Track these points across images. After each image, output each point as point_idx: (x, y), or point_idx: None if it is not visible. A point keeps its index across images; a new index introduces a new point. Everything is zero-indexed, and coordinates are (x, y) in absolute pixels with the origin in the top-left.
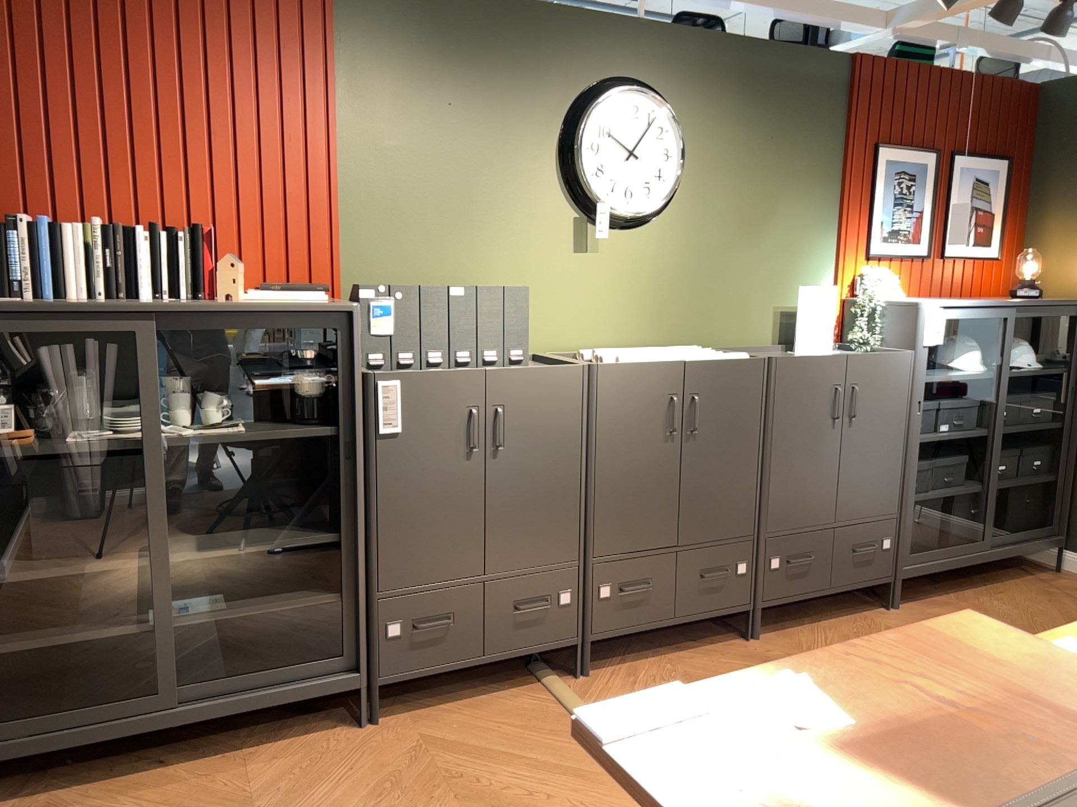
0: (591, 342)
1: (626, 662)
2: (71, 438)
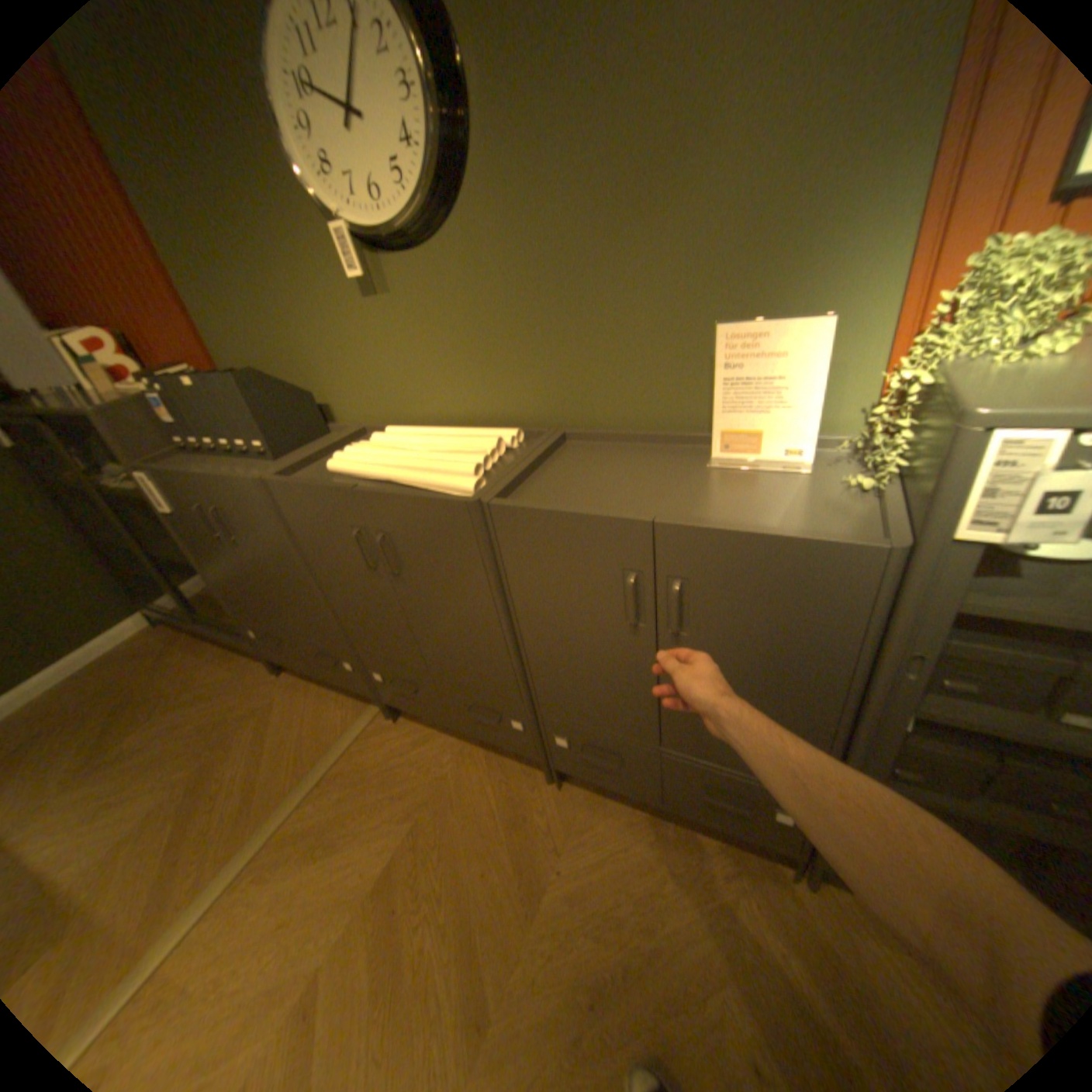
0: (419, 413)
1: (435, 728)
2: (96, 477)
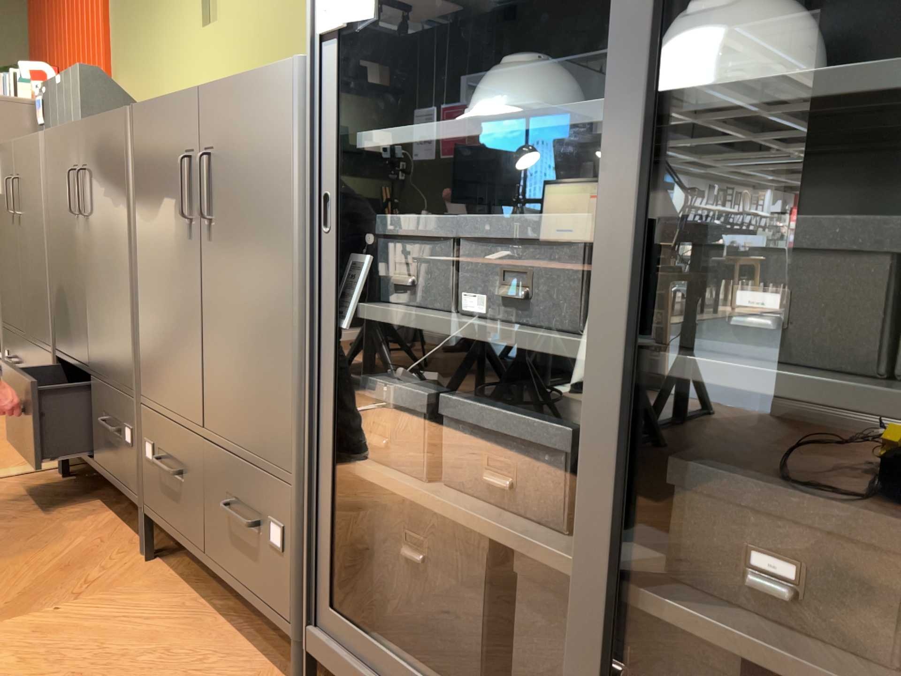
0: None
1: (94, 492)
2: None
